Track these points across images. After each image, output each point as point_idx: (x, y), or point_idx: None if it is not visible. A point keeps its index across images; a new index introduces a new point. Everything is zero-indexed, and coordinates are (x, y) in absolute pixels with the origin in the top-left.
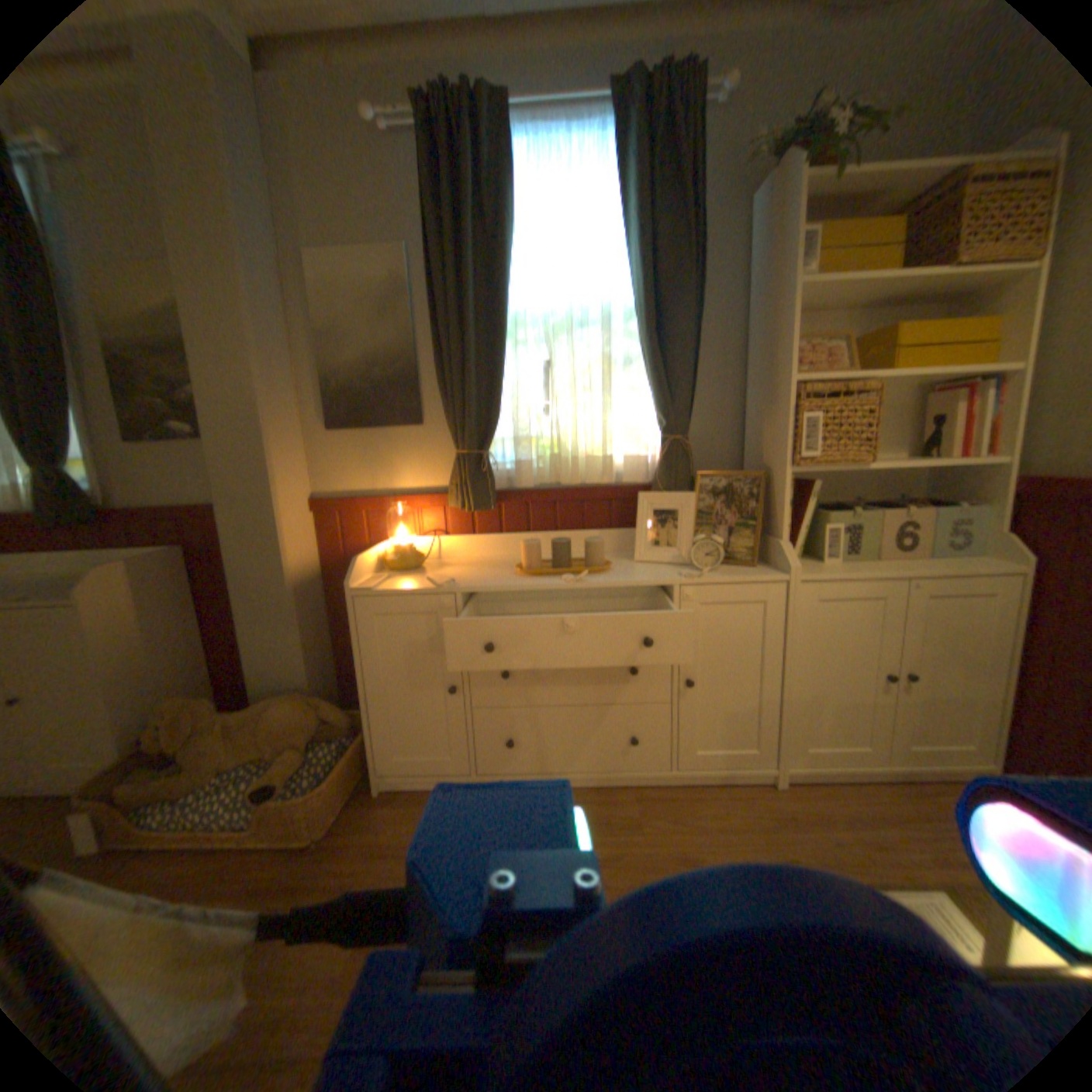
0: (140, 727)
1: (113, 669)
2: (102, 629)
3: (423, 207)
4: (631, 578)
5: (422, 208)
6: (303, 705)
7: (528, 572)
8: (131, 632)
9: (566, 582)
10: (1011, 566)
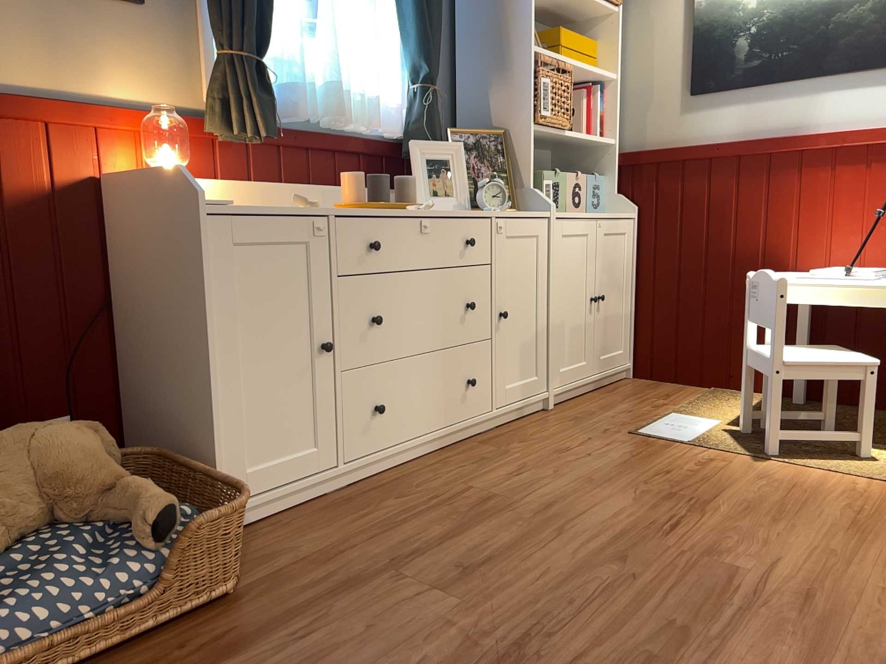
0: None
1: None
2: None
3: None
4: (458, 211)
5: None
6: (76, 426)
7: (368, 203)
8: None
9: (417, 209)
10: (624, 214)
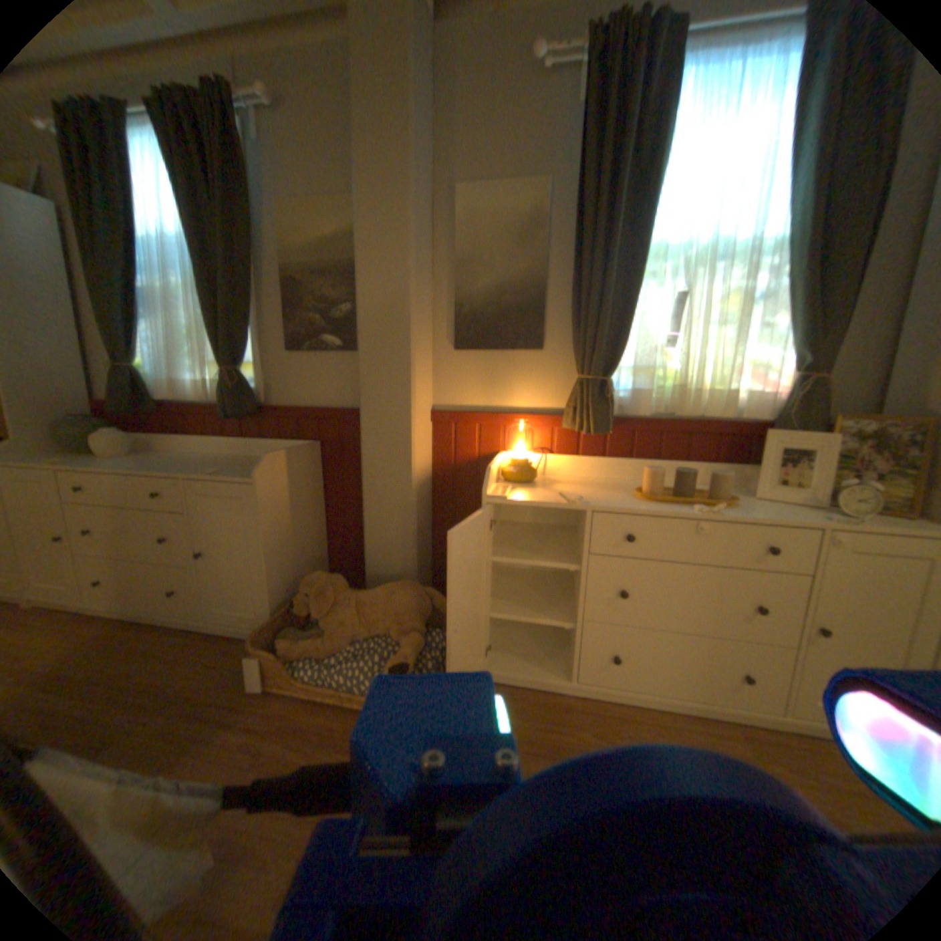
0: (285, 590)
1: (273, 540)
2: (270, 506)
3: (583, 140)
4: (772, 517)
5: (583, 141)
6: (422, 593)
7: (654, 498)
8: (286, 510)
9: (701, 512)
10: None
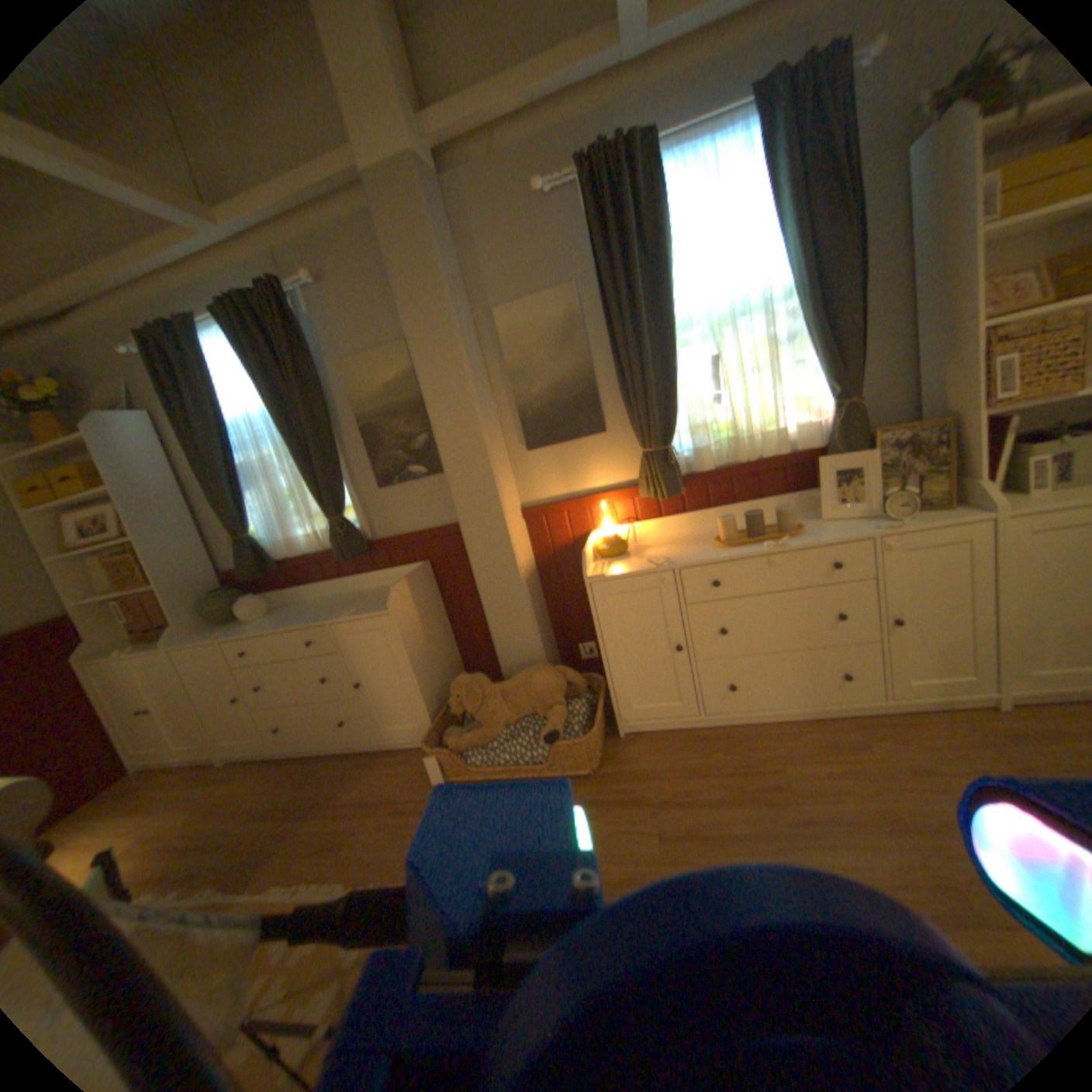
0: (434, 697)
1: (414, 656)
2: (404, 628)
3: (592, 249)
4: (829, 536)
5: (592, 250)
6: (553, 670)
7: (728, 543)
8: (417, 628)
9: (768, 547)
10: None
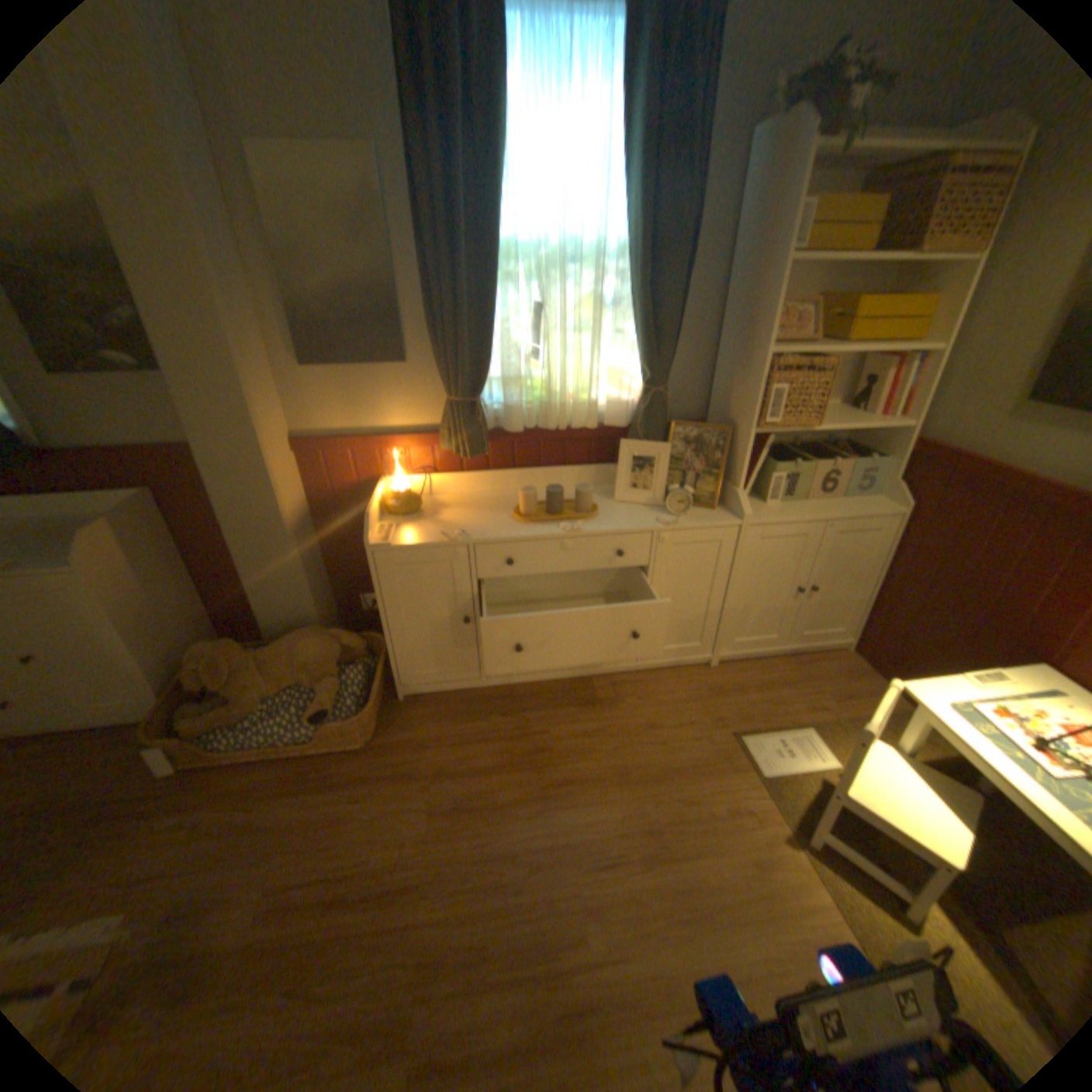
0: (162, 667)
1: (126, 624)
2: (107, 590)
3: (401, 110)
4: (618, 526)
5: (401, 111)
6: (325, 638)
7: (527, 520)
8: (131, 586)
9: (563, 531)
10: (896, 507)
